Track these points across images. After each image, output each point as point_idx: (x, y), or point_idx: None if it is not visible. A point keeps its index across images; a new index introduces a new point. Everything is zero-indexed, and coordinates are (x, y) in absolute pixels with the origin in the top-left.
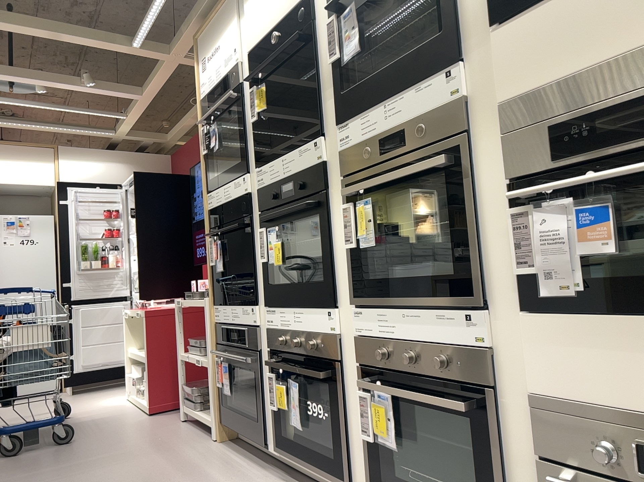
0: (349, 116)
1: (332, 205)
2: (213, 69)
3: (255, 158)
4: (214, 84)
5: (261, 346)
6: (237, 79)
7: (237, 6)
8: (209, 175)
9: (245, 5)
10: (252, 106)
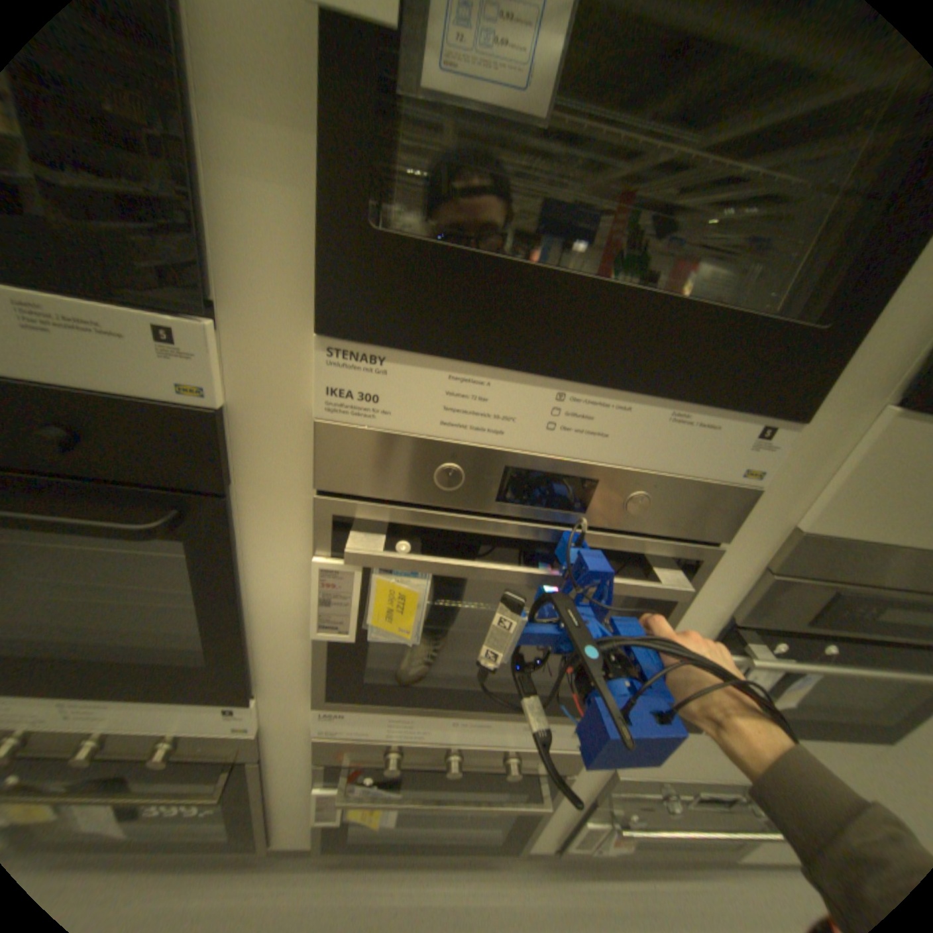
0: (398, 338)
1: (250, 530)
2: None
3: None
4: None
5: None
6: None
7: None
8: None
9: None
10: None
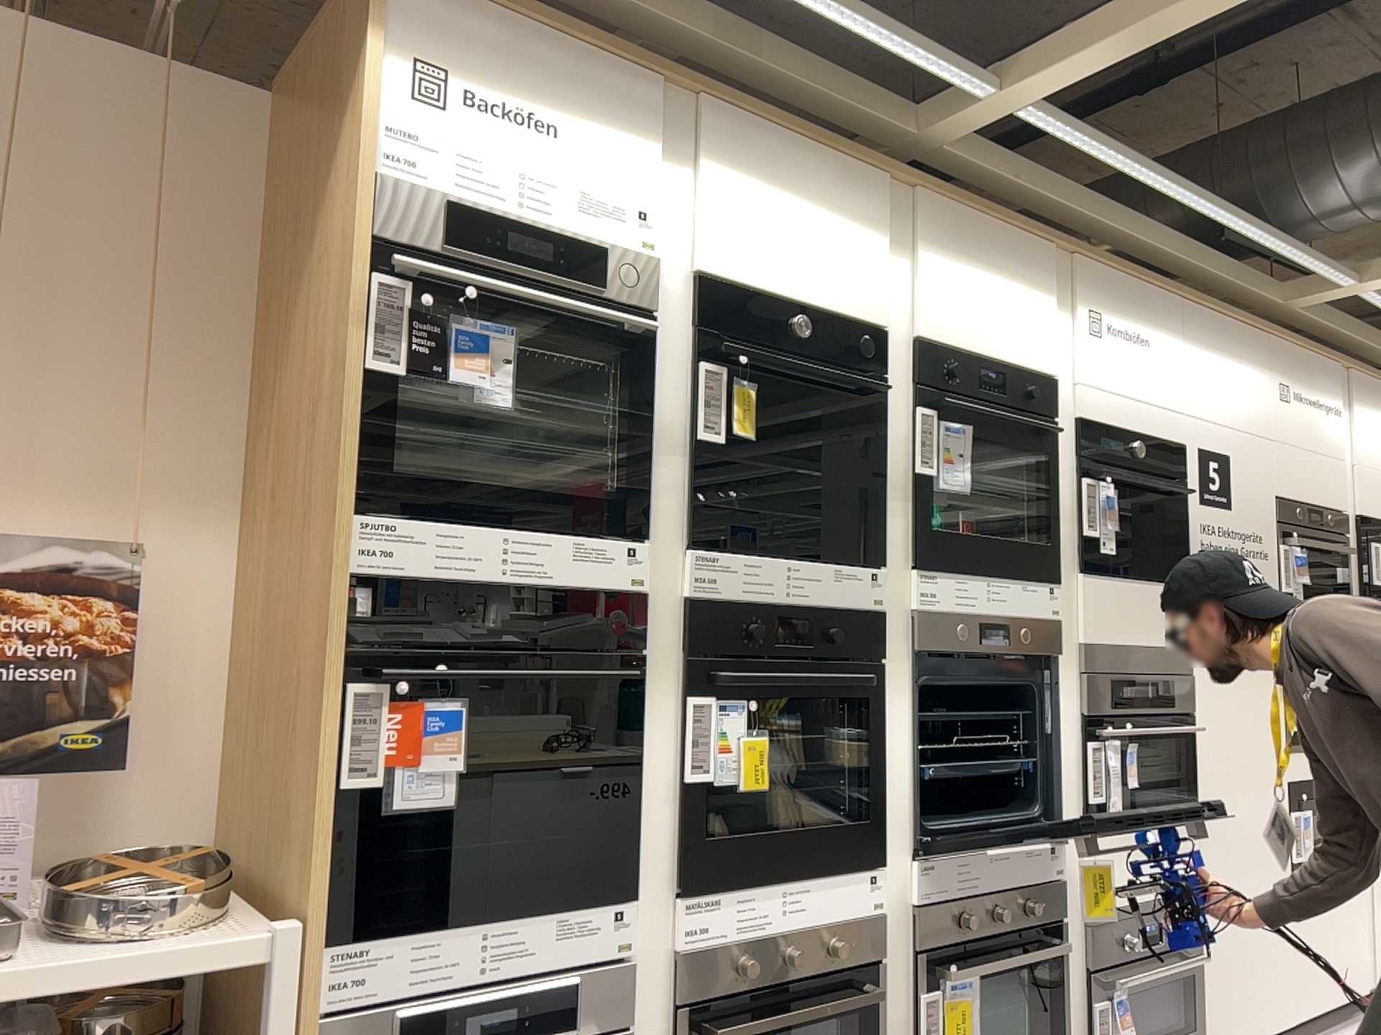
0: (940, 568)
1: (886, 689)
2: (512, 159)
3: (678, 519)
4: (509, 206)
5: (634, 1007)
6: (652, 294)
7: (664, 122)
8: (390, 455)
9: (702, 158)
10: (714, 404)
